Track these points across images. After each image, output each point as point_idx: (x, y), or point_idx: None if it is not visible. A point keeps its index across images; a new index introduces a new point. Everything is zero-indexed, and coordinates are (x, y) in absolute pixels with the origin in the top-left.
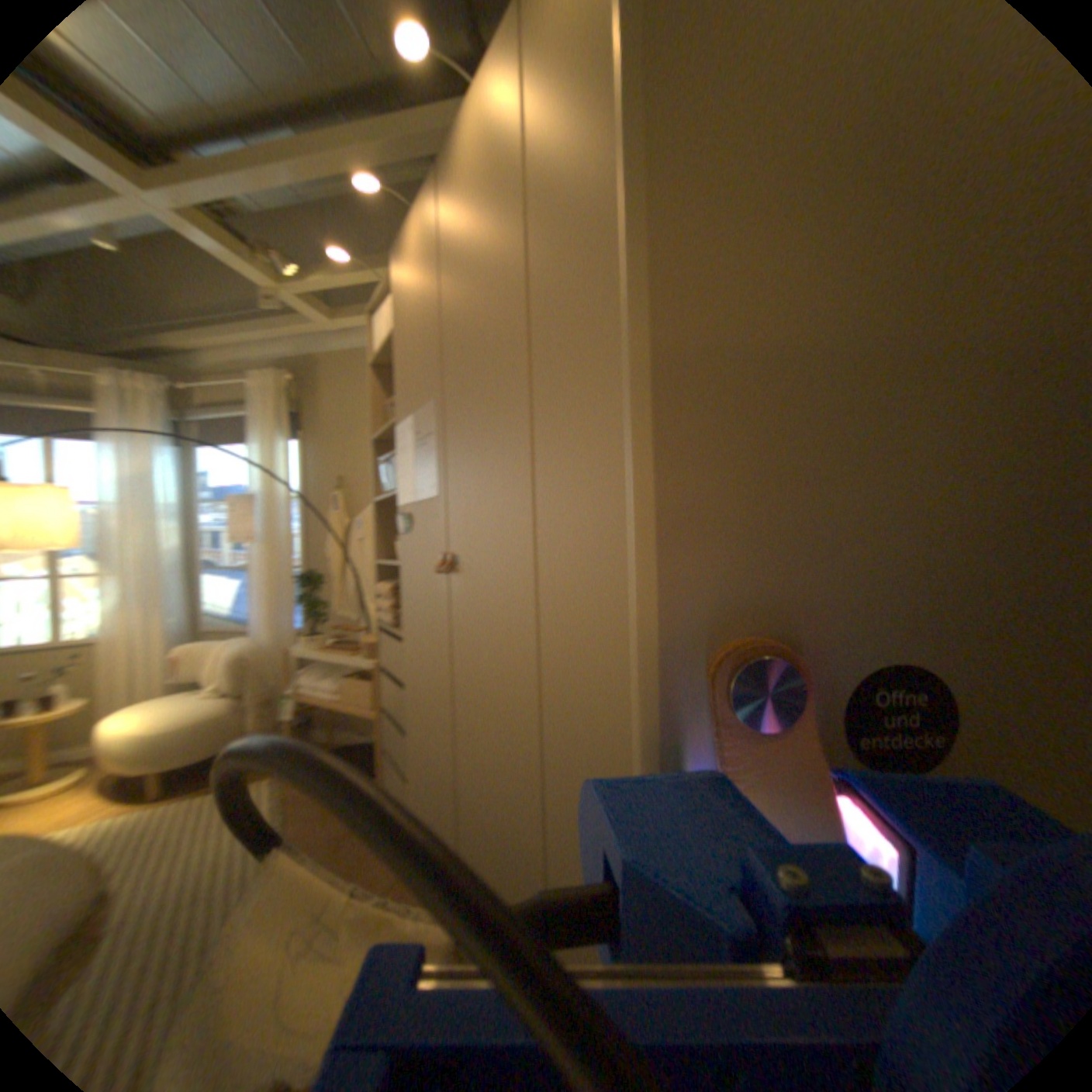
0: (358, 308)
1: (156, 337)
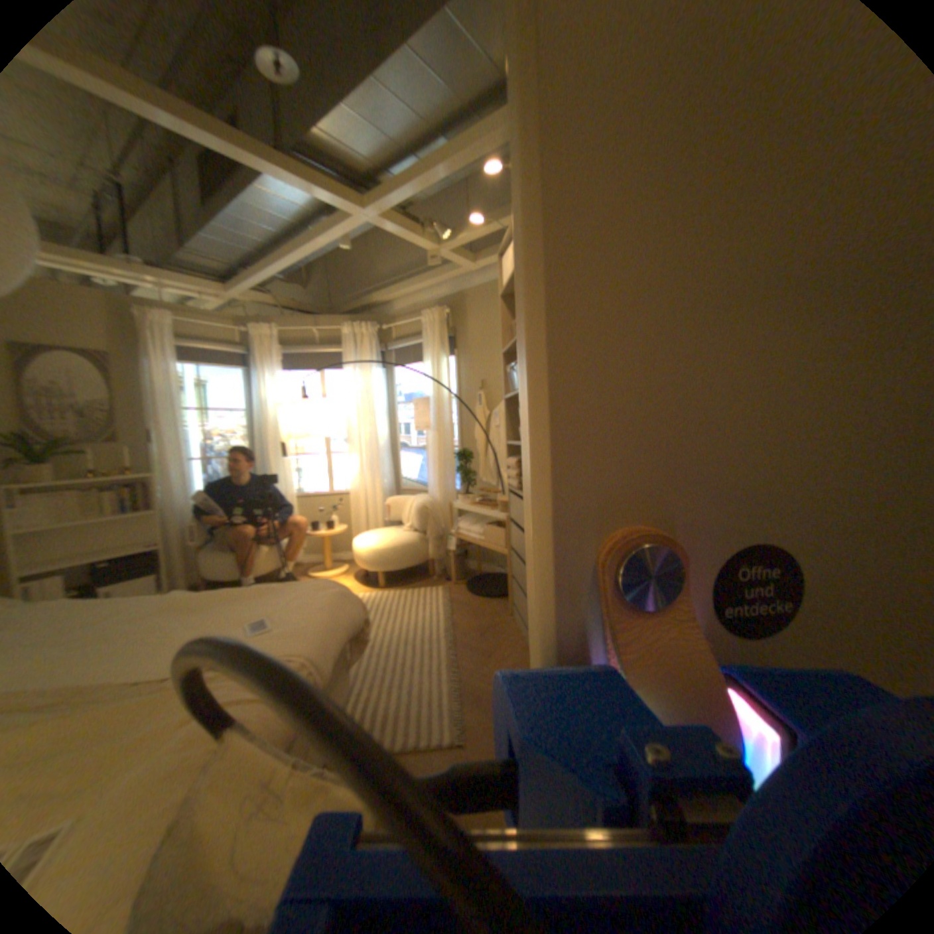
0: (494, 249)
1: (373, 296)
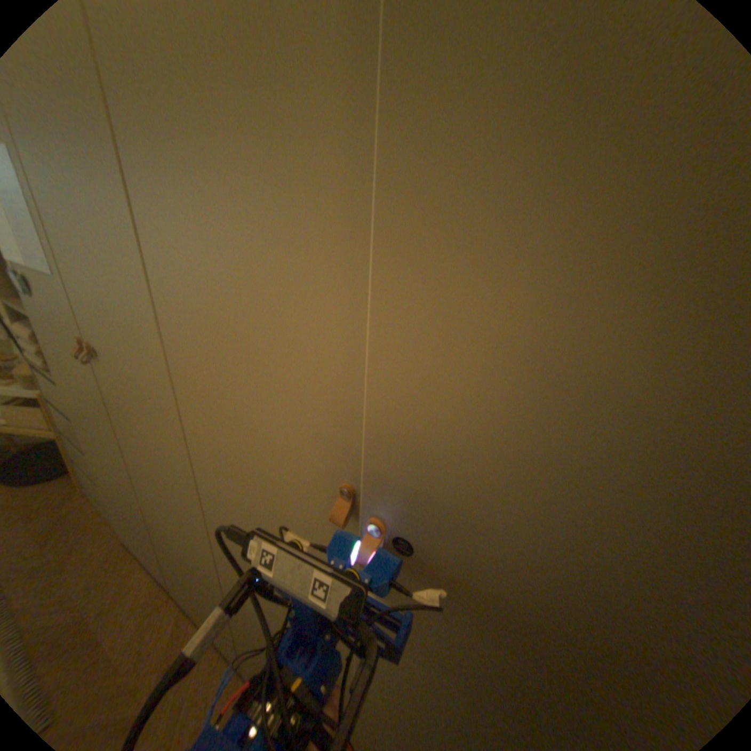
0: None
1: None
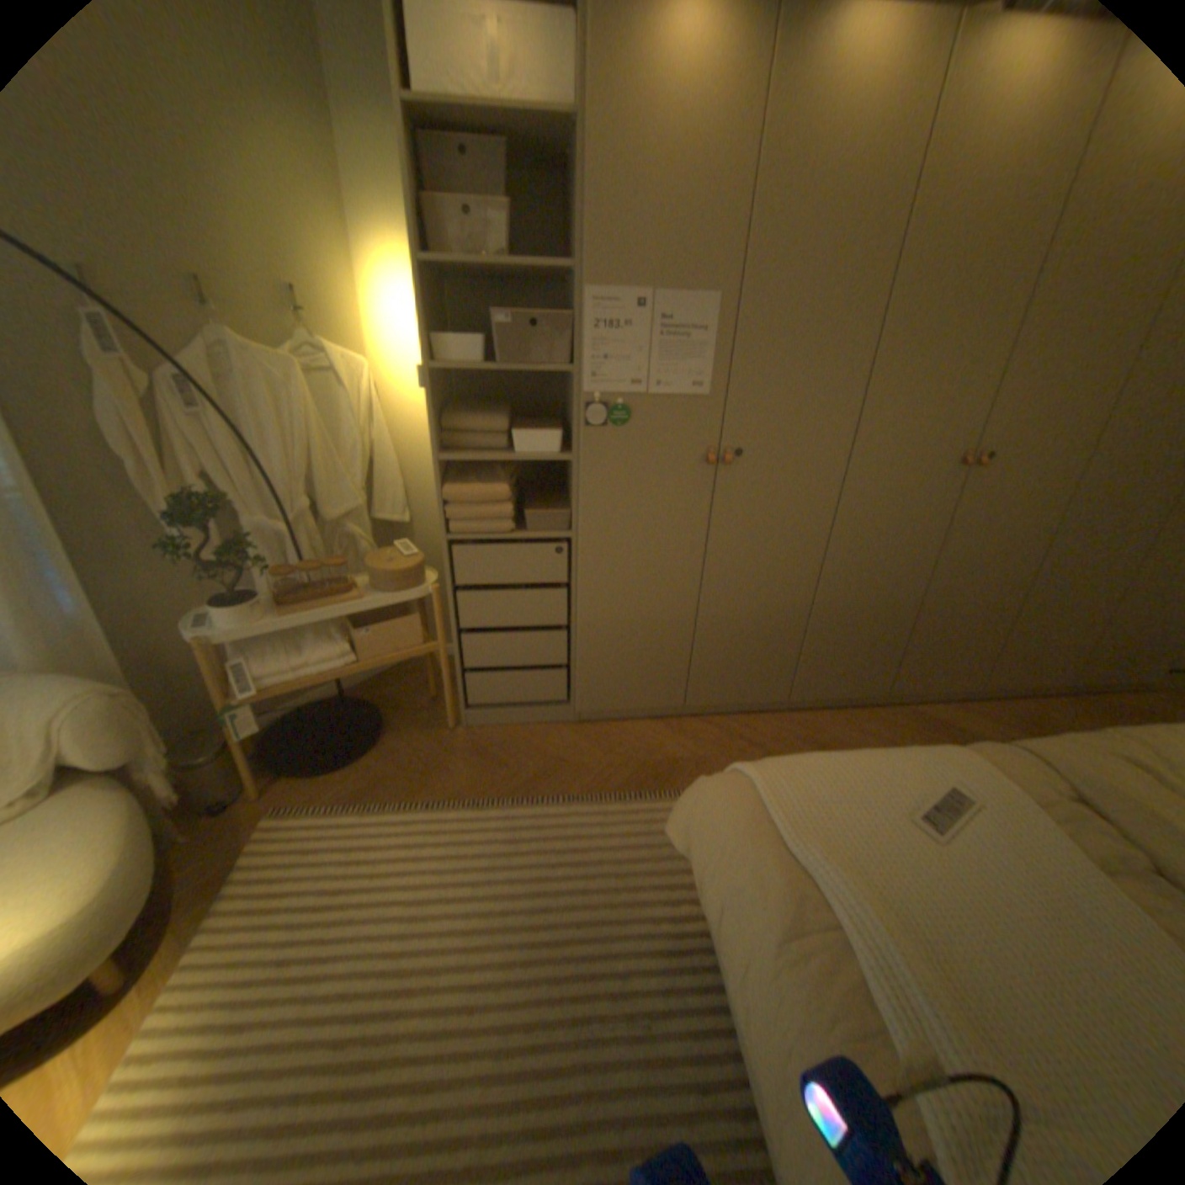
0: None
1: None
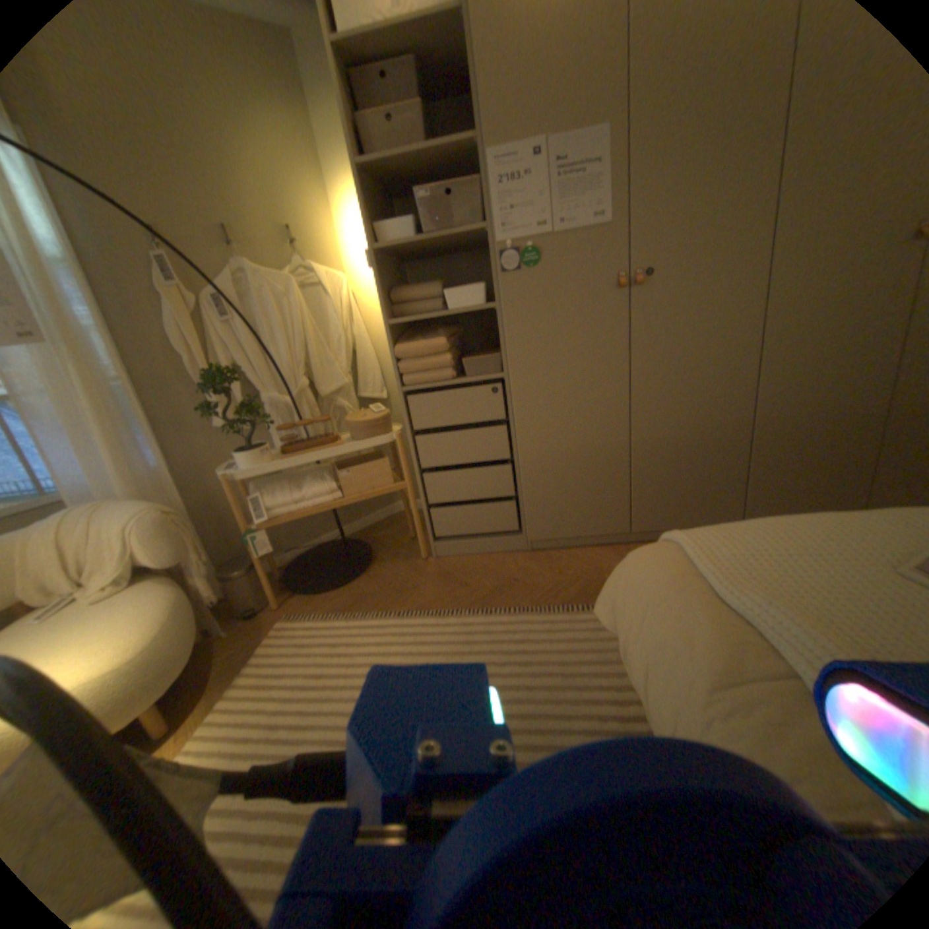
0: None
1: None
